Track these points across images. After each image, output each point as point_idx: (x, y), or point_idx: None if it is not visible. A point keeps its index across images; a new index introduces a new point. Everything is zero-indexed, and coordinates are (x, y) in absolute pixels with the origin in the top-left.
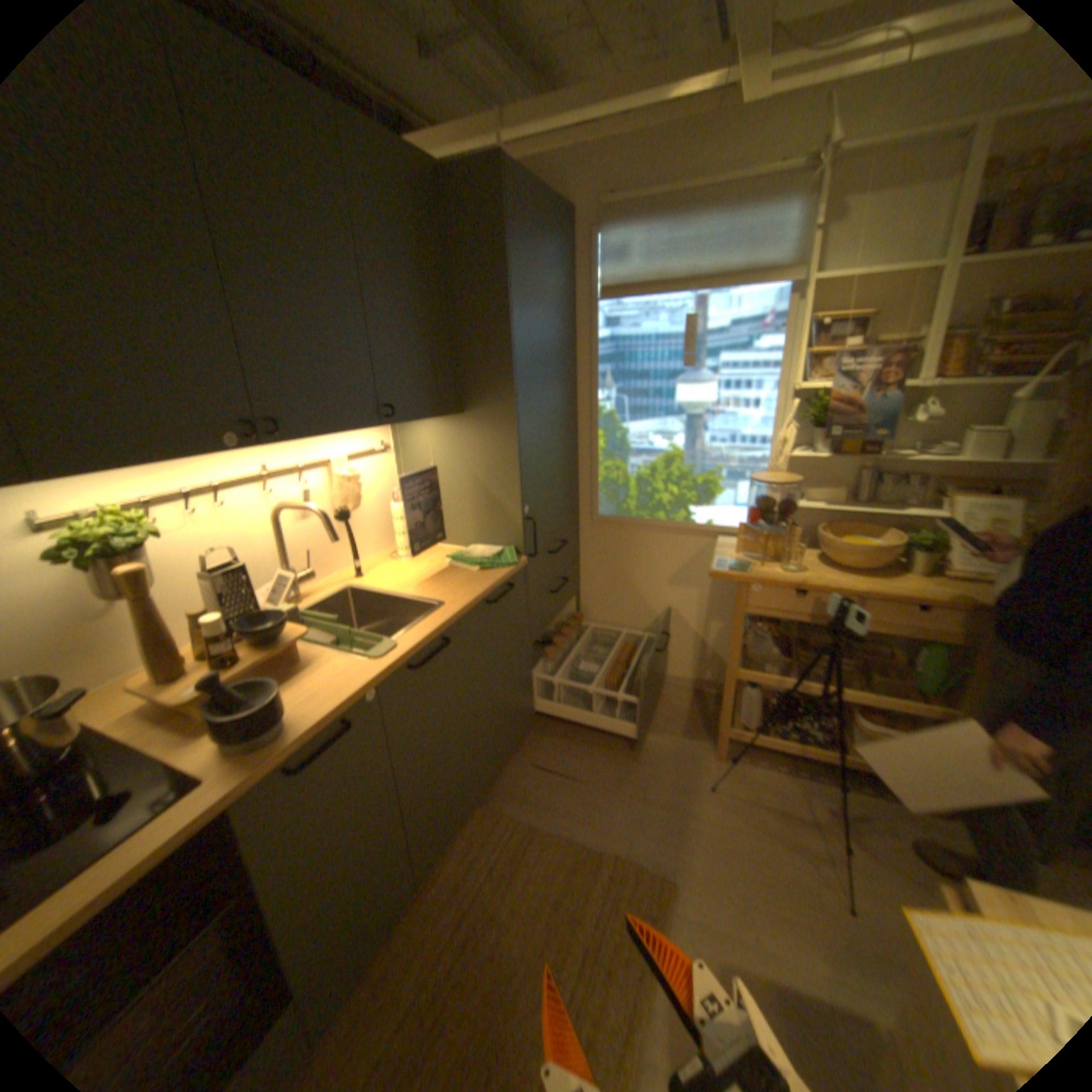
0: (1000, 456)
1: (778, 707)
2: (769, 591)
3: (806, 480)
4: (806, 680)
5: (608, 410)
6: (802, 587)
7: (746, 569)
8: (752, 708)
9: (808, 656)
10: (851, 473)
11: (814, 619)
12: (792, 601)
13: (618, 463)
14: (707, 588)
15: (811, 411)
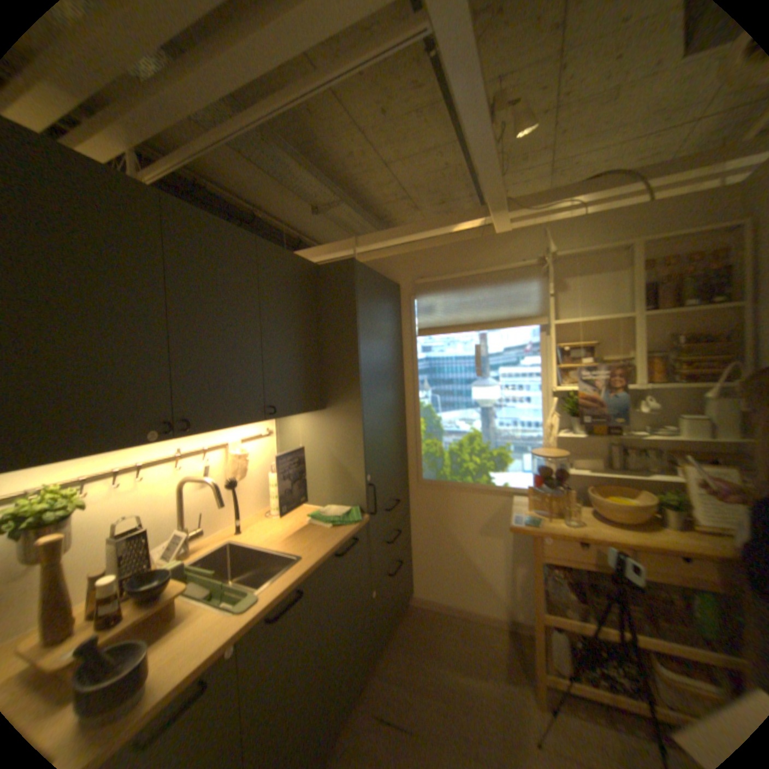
0: (709, 436)
1: (584, 650)
2: (559, 543)
3: (572, 453)
4: (603, 624)
5: (426, 404)
6: (584, 540)
7: (538, 524)
8: (562, 652)
9: (601, 601)
10: (604, 447)
11: (599, 568)
12: (578, 552)
13: (435, 440)
14: (510, 537)
15: (566, 404)
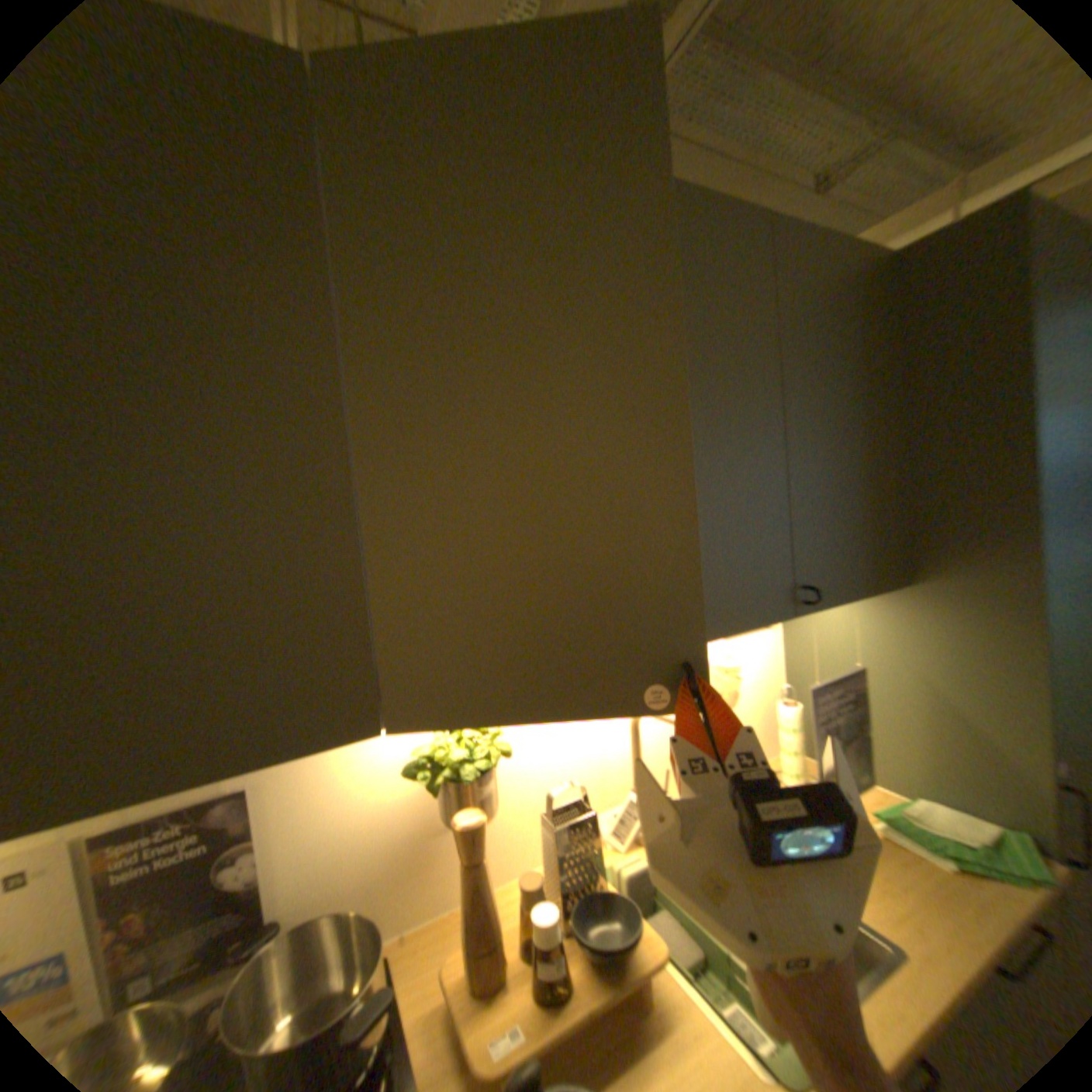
0: None
1: None
2: None
3: None
4: None
5: None
6: None
7: None
8: None
9: None
10: None
11: None
12: None
13: None
14: None
15: None
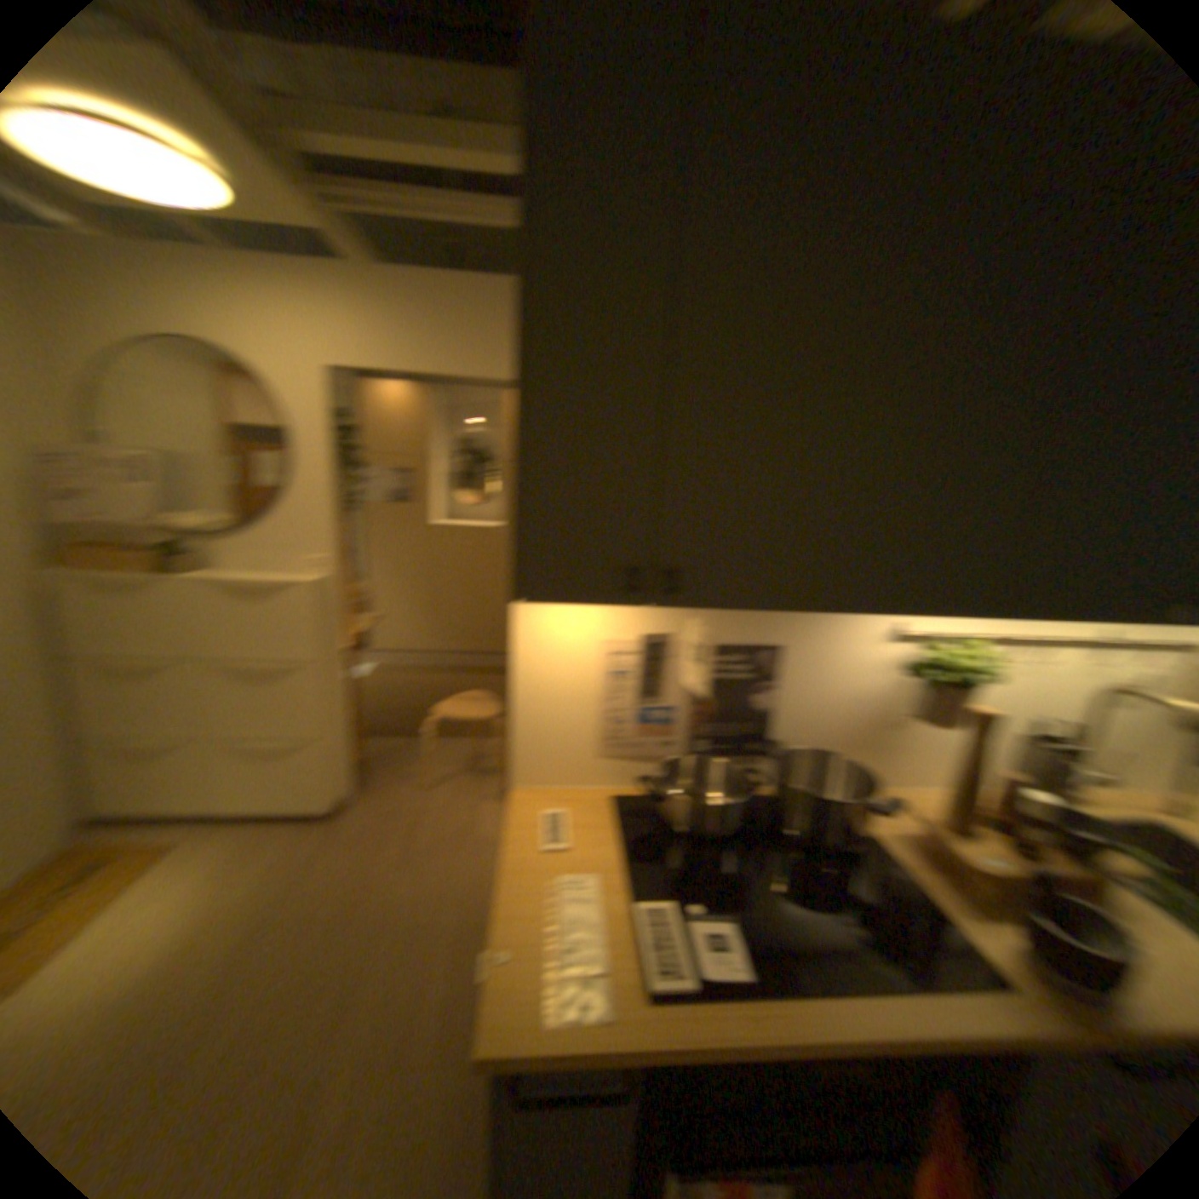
0: None
1: None
2: None
3: None
4: None
5: None
6: None
7: None
8: None
9: None
10: None
11: None
12: None
13: None
14: None
15: None
